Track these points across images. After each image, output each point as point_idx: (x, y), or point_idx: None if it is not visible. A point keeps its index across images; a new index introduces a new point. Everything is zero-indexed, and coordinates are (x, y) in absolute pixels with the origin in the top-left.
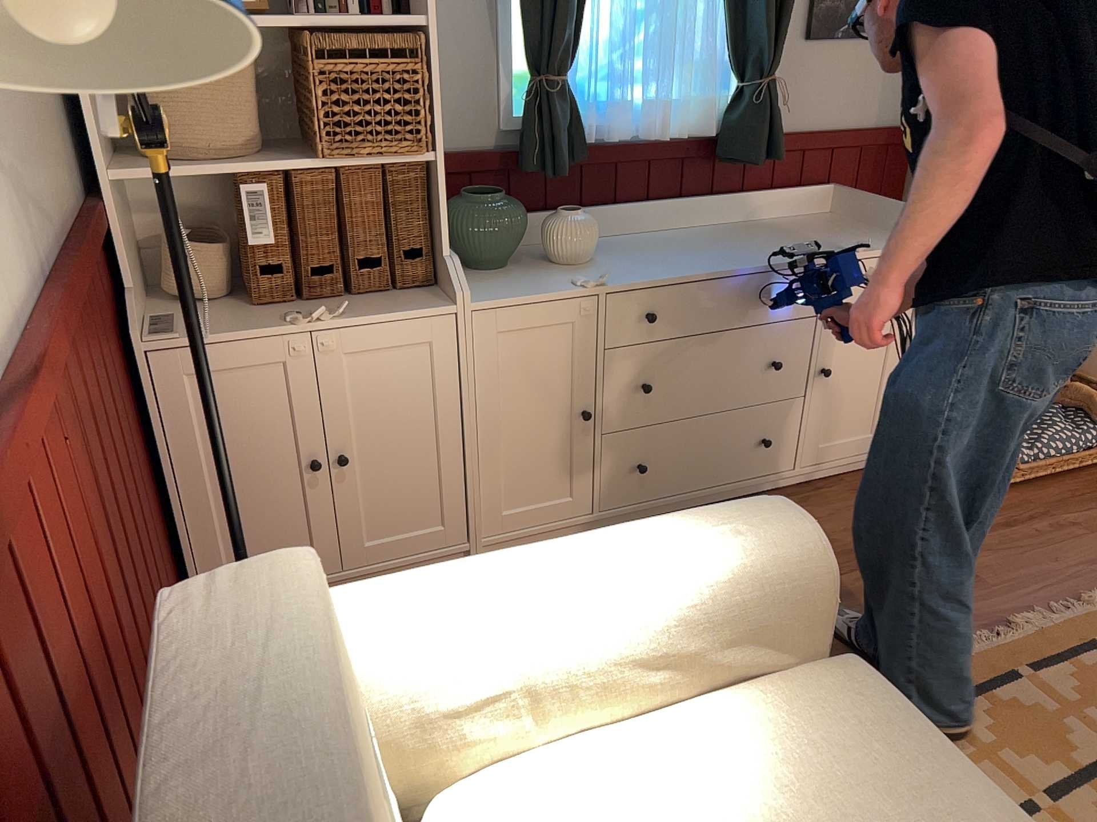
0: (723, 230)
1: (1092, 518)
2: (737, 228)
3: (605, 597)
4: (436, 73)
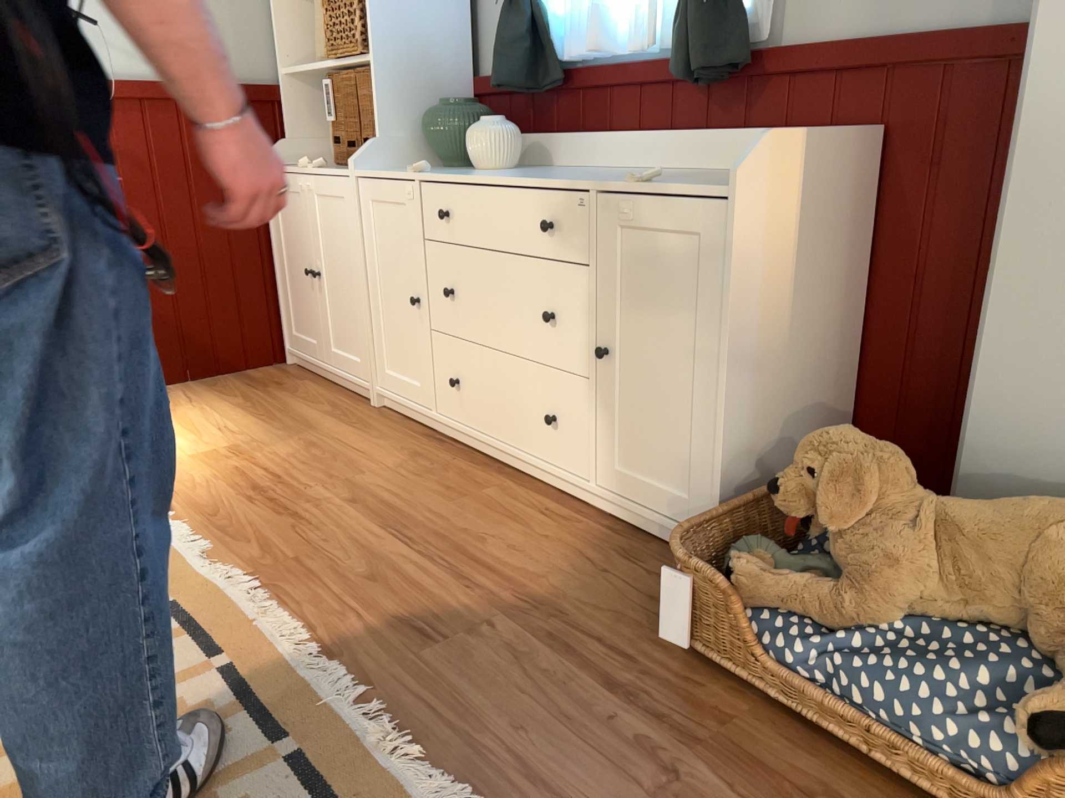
0: (675, 173)
1: None
2: (692, 173)
3: None
4: None
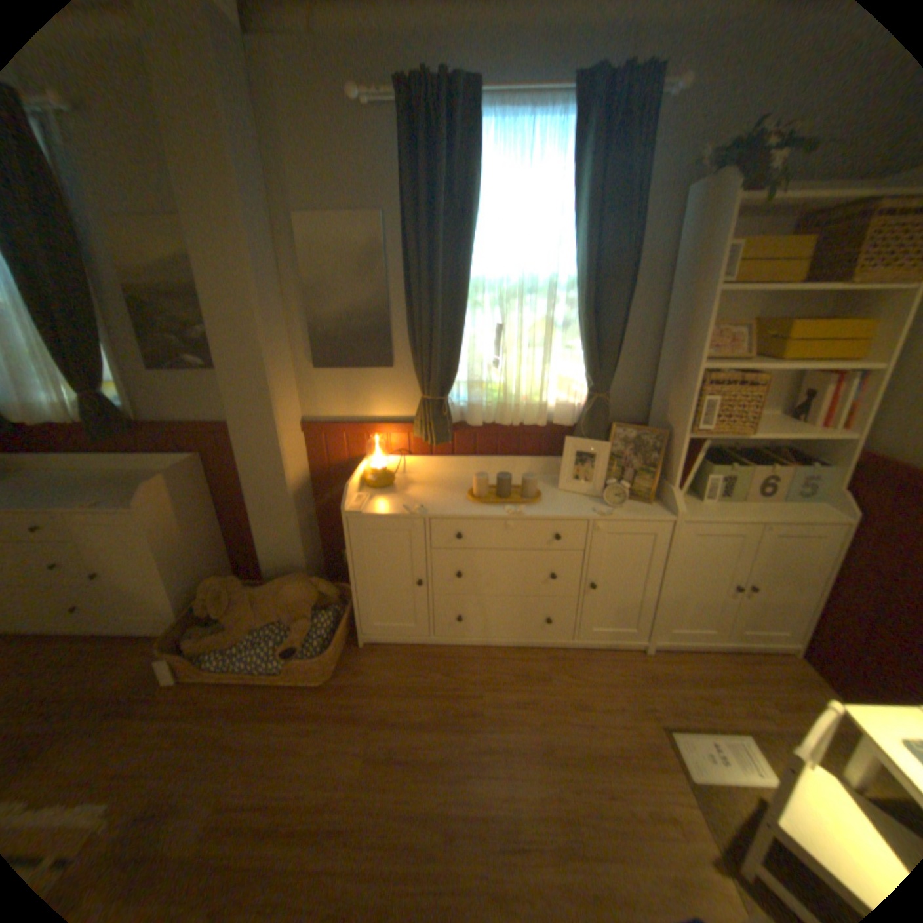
0: (107, 475)
1: (198, 733)
2: (116, 475)
3: None
4: None
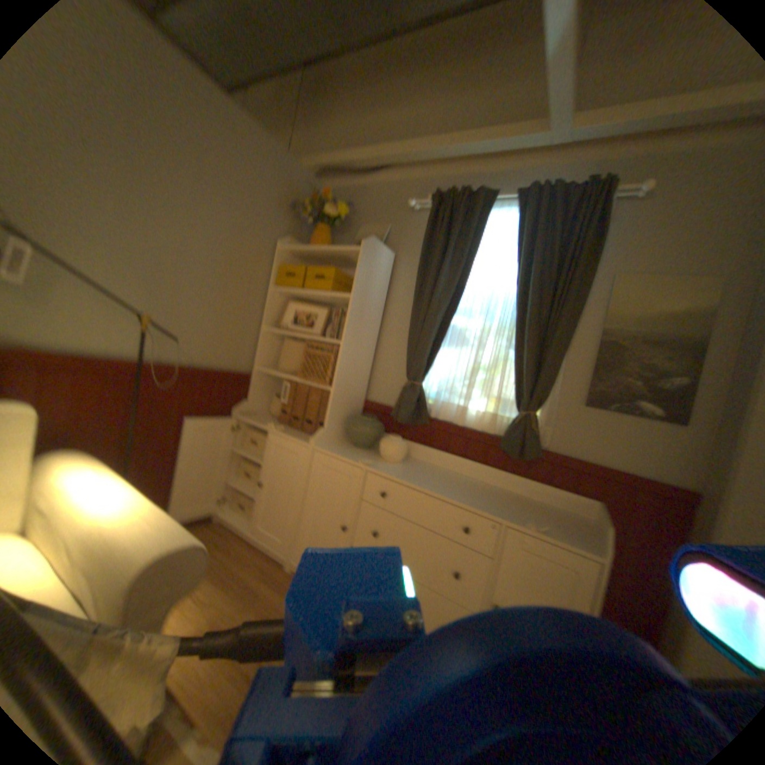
0: (496, 490)
1: None
2: (506, 494)
3: (94, 512)
4: (340, 361)
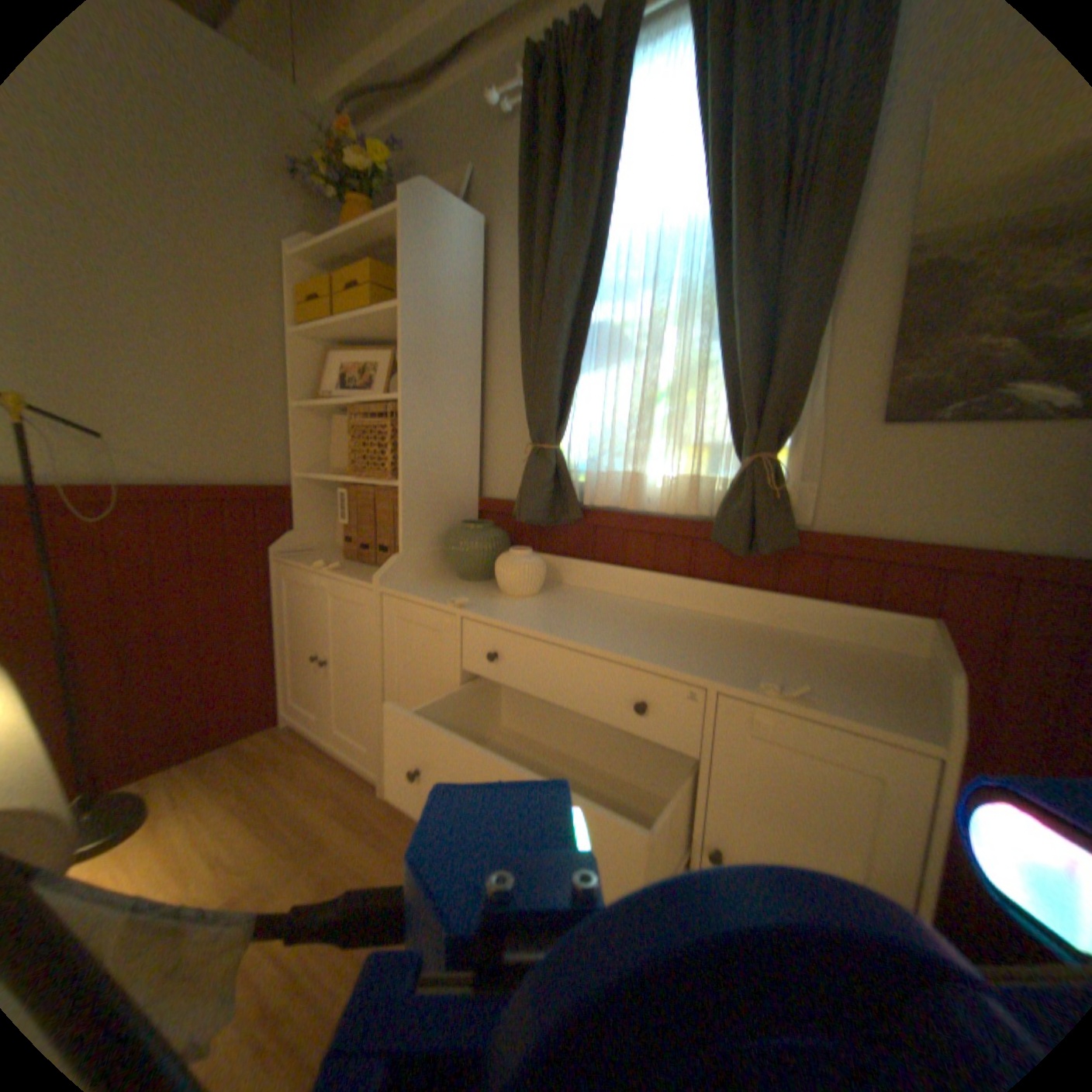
0: (716, 622)
1: None
2: (736, 626)
3: None
4: (403, 428)
